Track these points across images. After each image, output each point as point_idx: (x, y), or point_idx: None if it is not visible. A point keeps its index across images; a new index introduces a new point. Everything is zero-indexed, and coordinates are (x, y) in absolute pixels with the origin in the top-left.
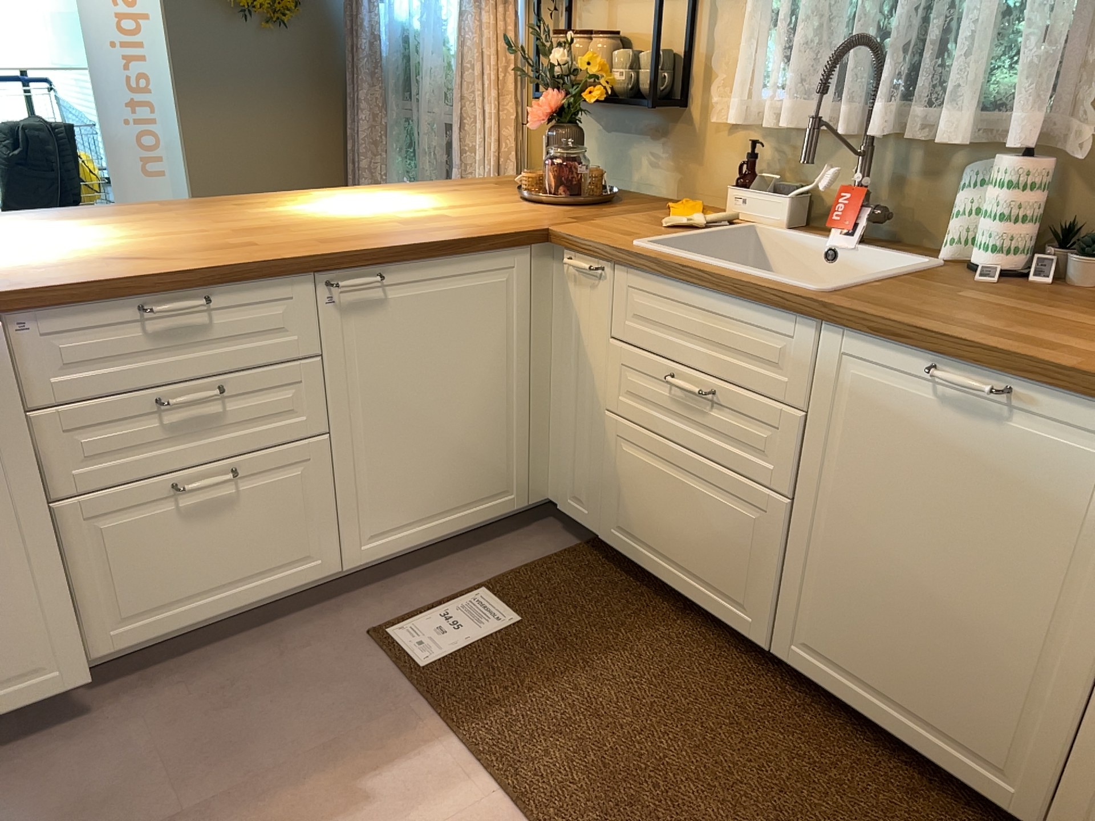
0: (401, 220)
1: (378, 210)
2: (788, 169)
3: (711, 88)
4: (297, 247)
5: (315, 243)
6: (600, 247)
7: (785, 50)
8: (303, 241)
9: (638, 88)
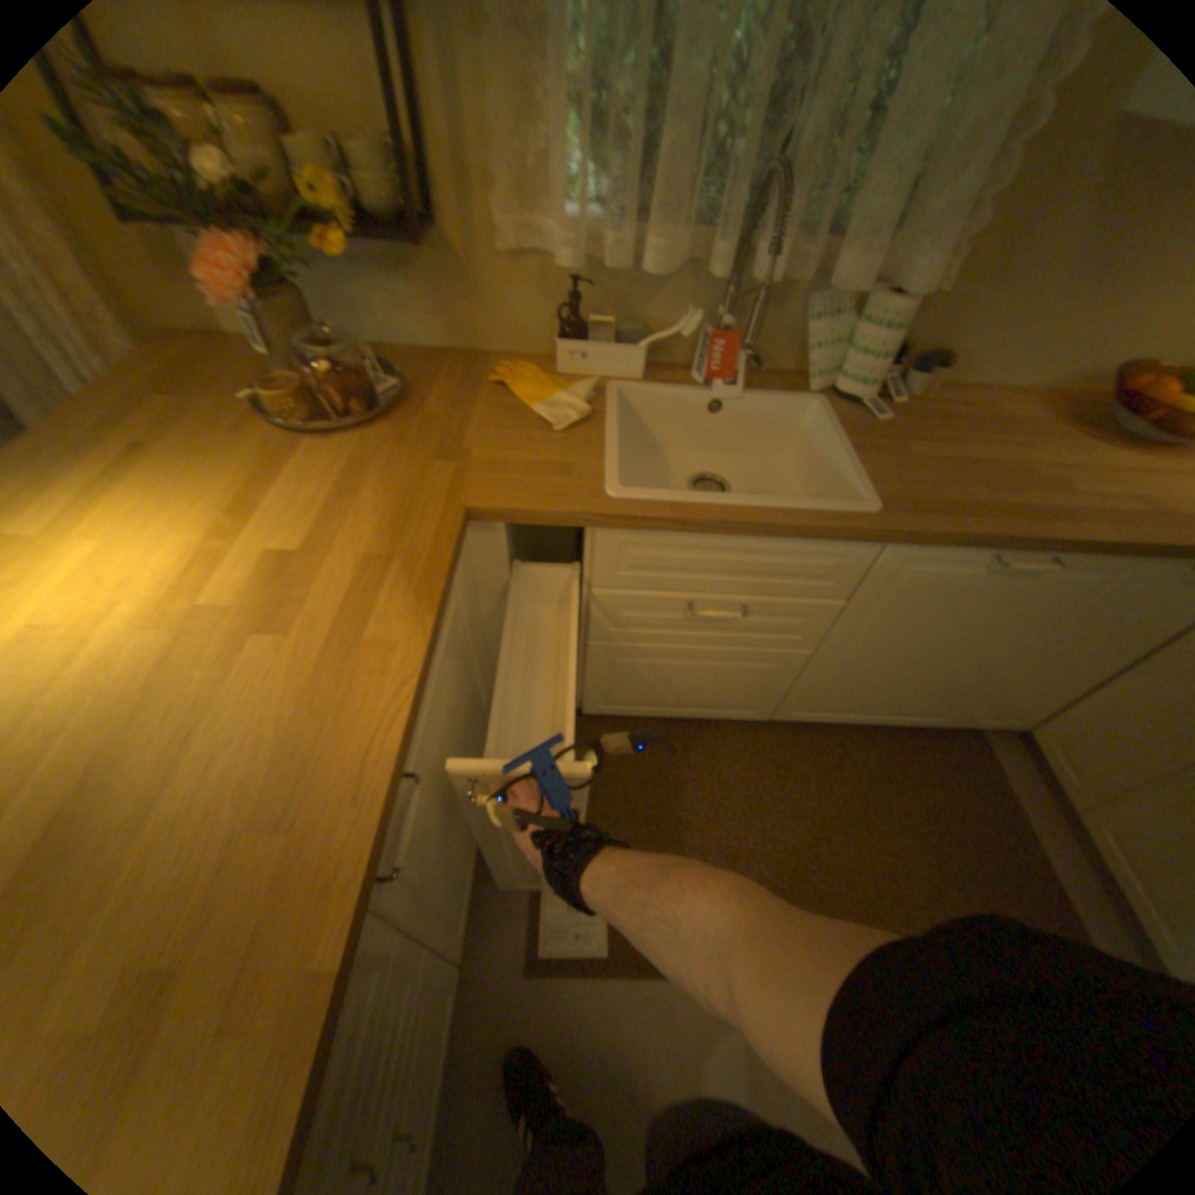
0: (242, 615)
1: (140, 603)
2: (612, 301)
3: (476, 192)
4: (266, 894)
5: (274, 844)
6: (579, 517)
7: (634, 153)
8: (225, 854)
9: (353, 195)
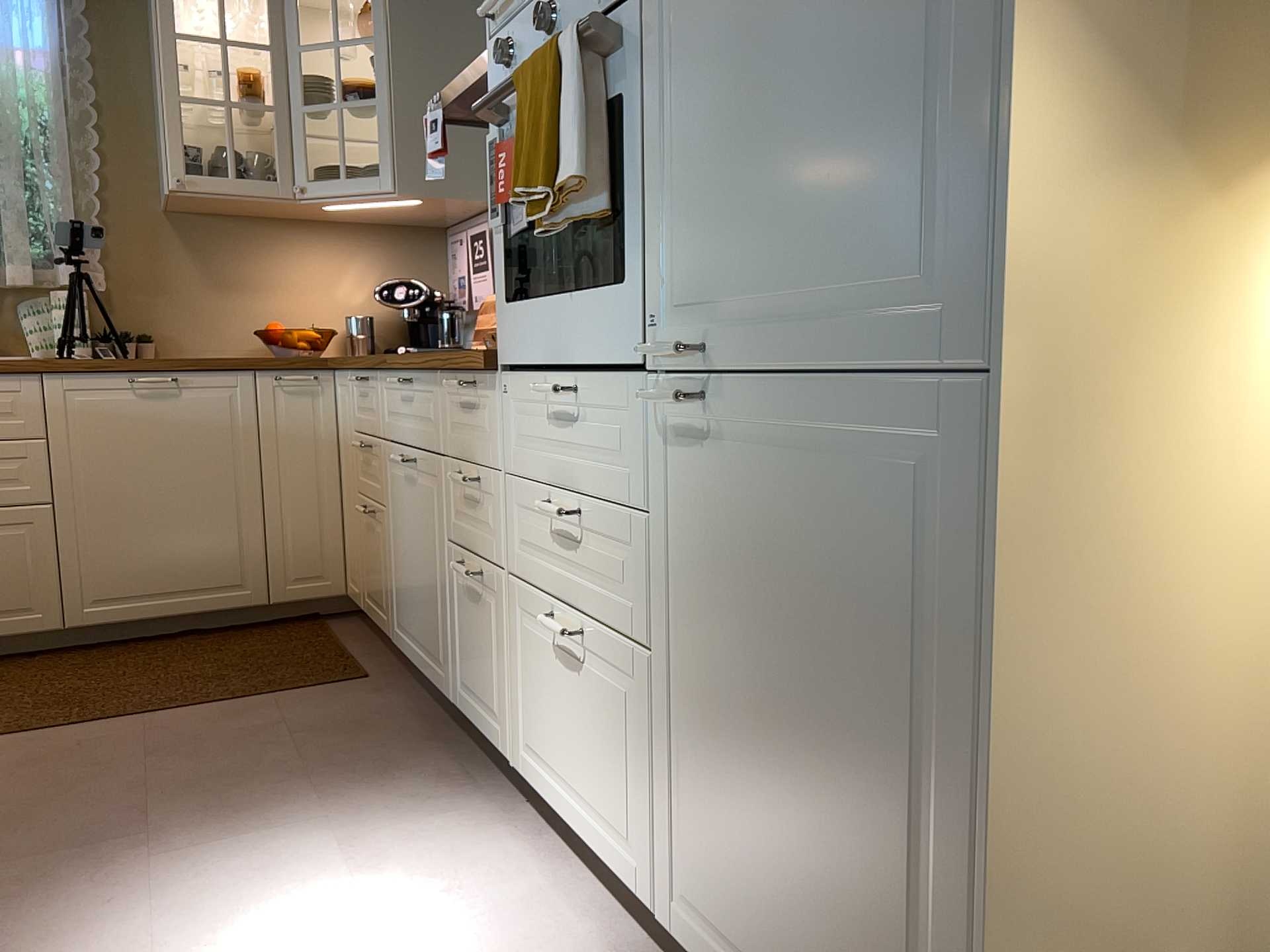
0: None
1: None
2: None
3: None
4: None
5: None
6: None
7: None
8: None
9: None
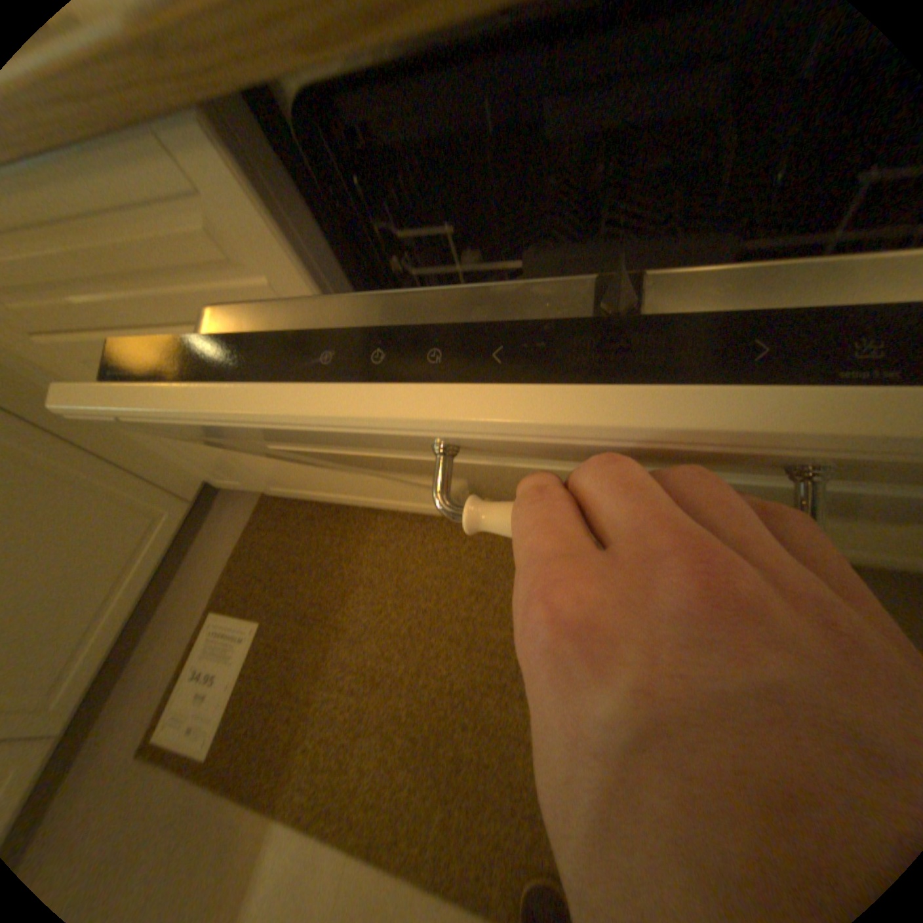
0: None
1: None
2: None
3: None
4: None
5: None
6: None
7: None
8: None
9: None
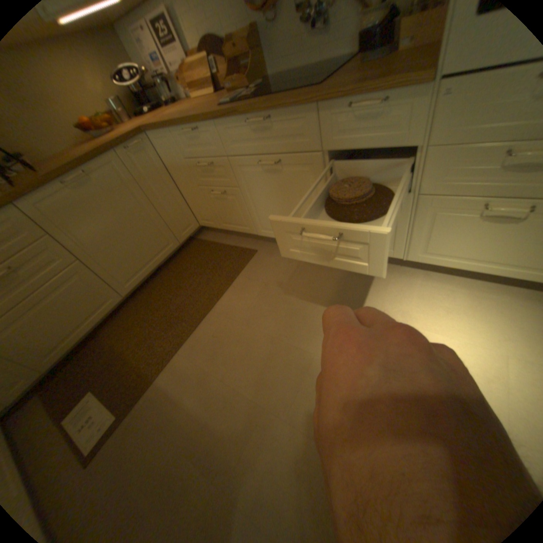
0: None
1: None
2: None
3: None
4: None
5: None
6: None
7: None
8: None
9: None
